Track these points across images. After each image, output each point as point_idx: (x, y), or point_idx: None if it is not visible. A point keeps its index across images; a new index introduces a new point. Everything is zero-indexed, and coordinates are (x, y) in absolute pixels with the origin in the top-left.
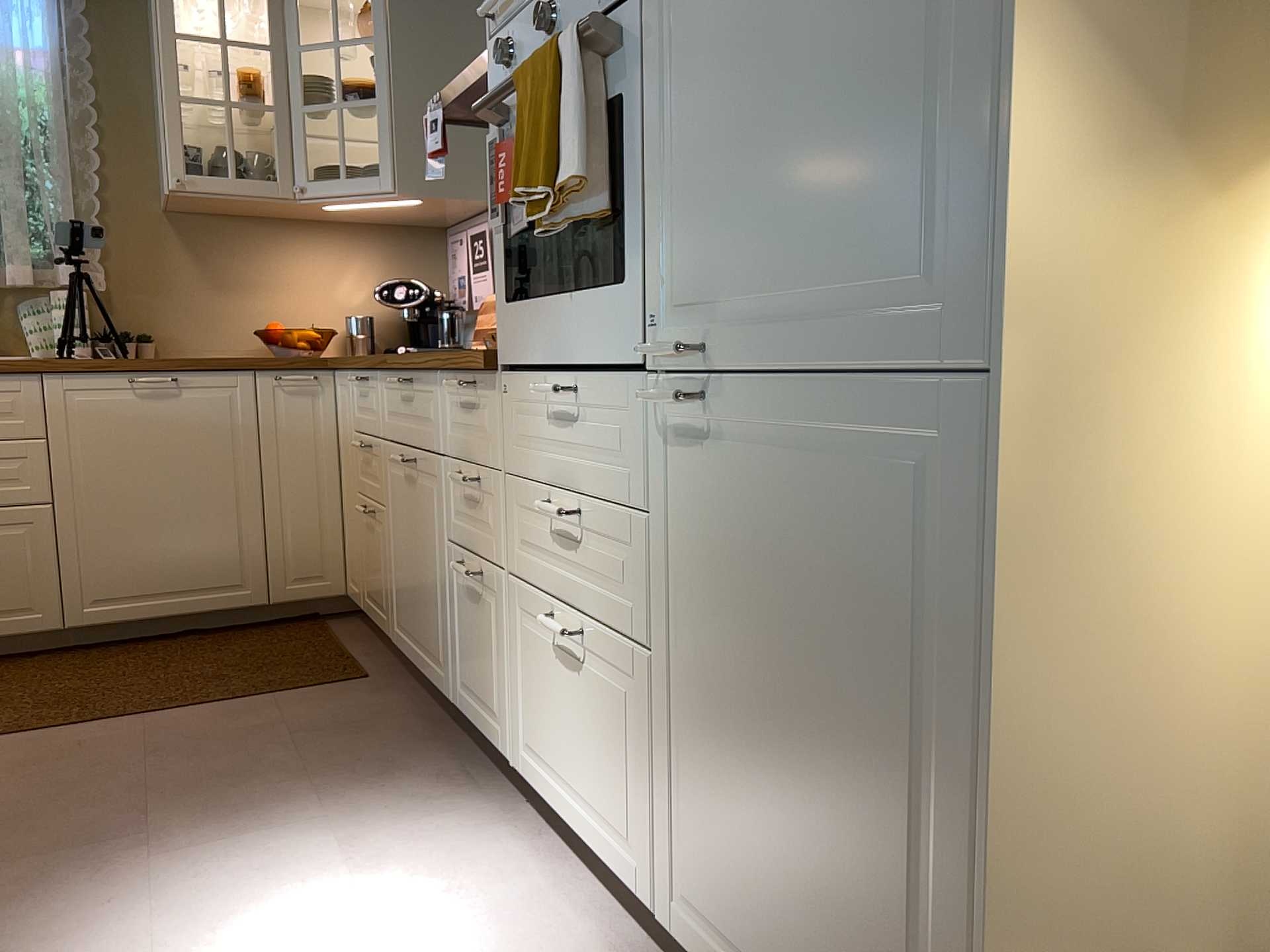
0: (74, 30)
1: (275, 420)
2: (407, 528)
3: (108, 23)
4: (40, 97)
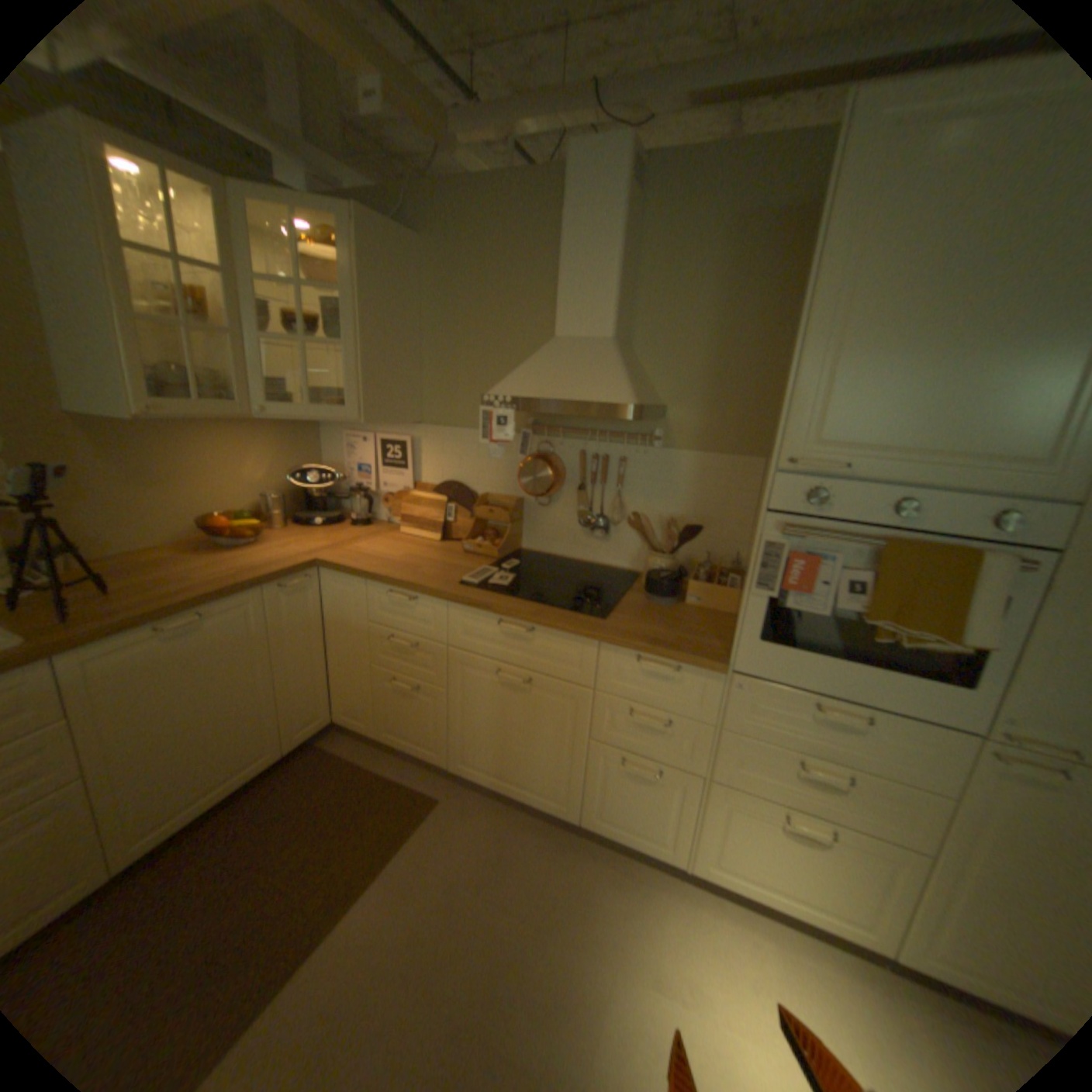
0: None
1: (279, 619)
2: (499, 713)
3: None
4: None
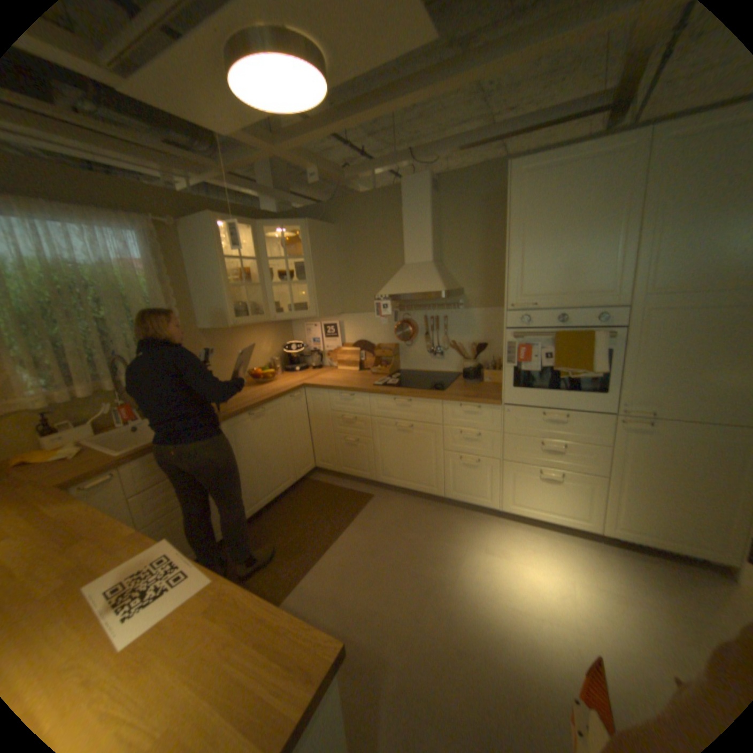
0: (150, 250)
1: (291, 413)
2: (398, 446)
3: (161, 244)
4: (141, 285)
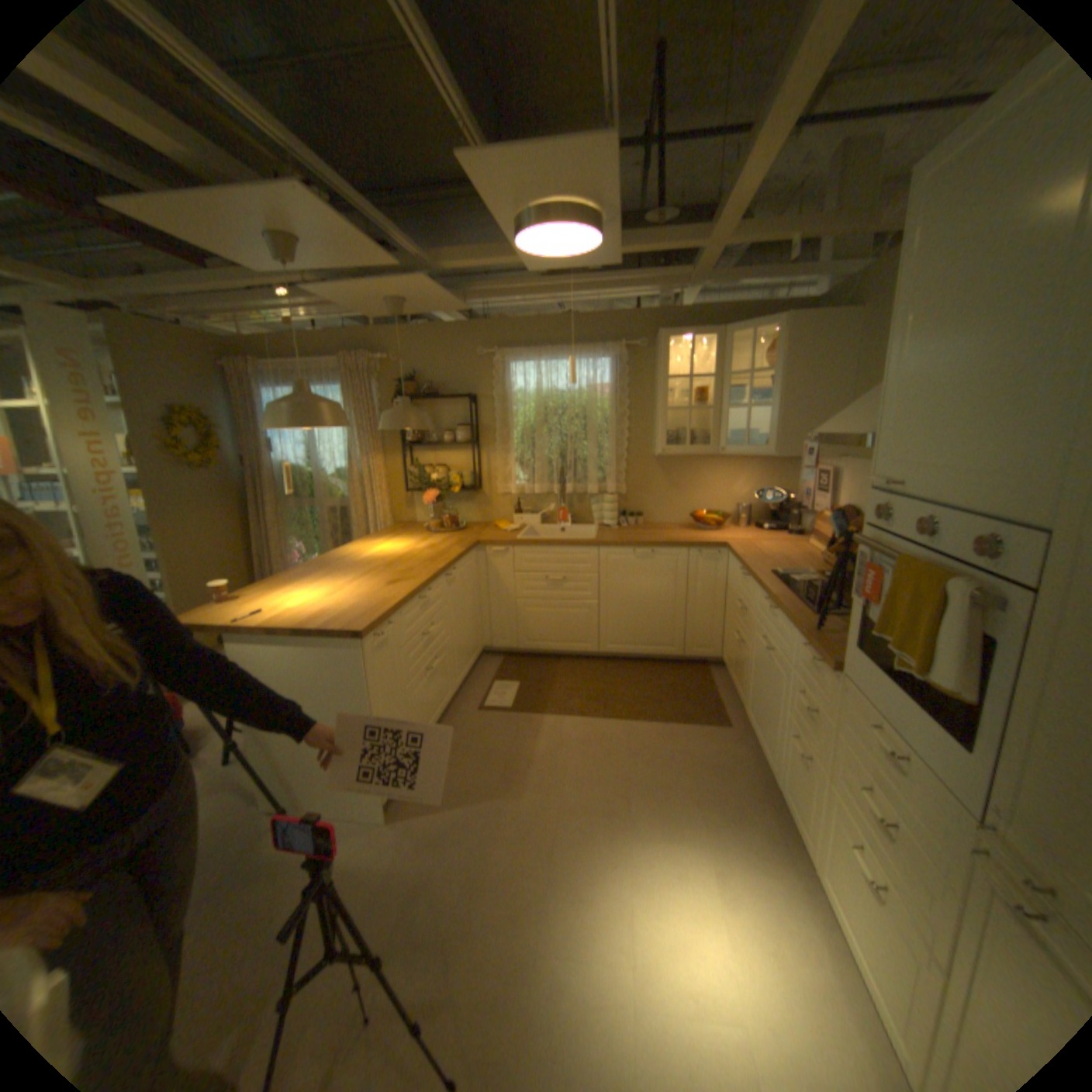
0: (621, 373)
1: (695, 572)
2: (762, 674)
3: (636, 366)
4: (605, 407)
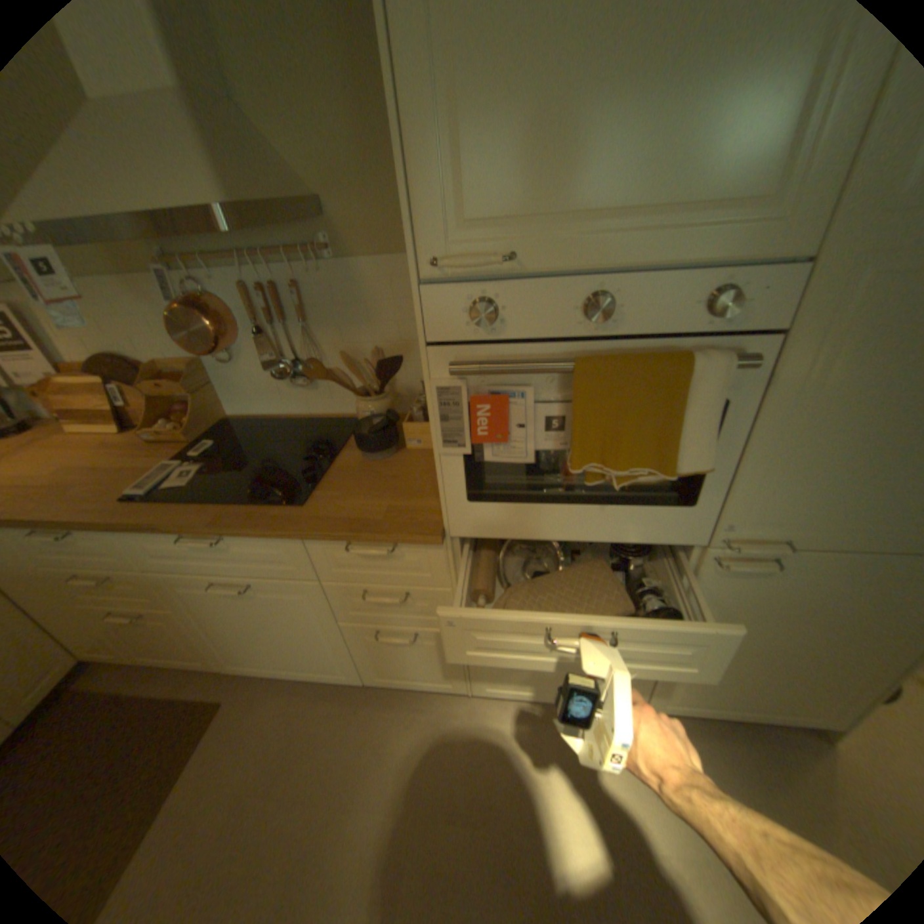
0: None
1: None
2: (238, 621)
3: None
4: None
